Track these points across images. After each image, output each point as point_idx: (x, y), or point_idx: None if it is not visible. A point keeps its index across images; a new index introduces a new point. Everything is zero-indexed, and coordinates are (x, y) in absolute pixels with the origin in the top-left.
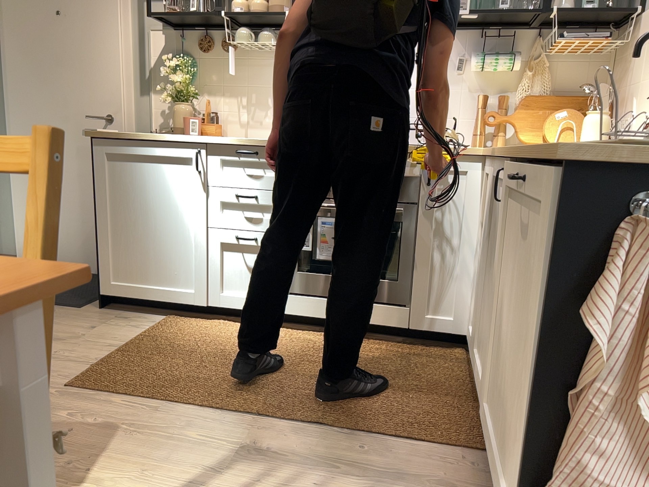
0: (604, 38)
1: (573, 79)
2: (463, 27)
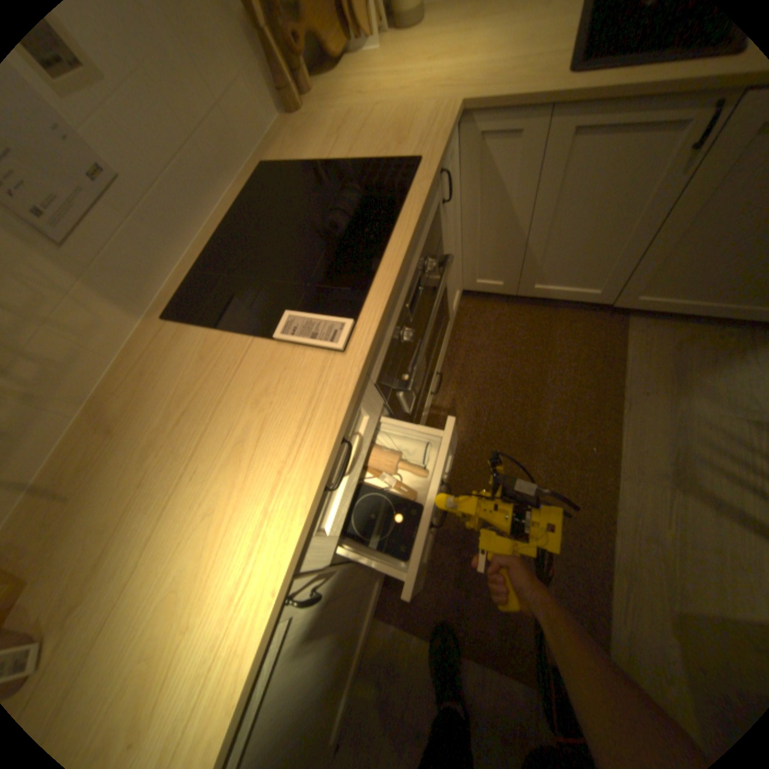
0: None
1: None
2: None
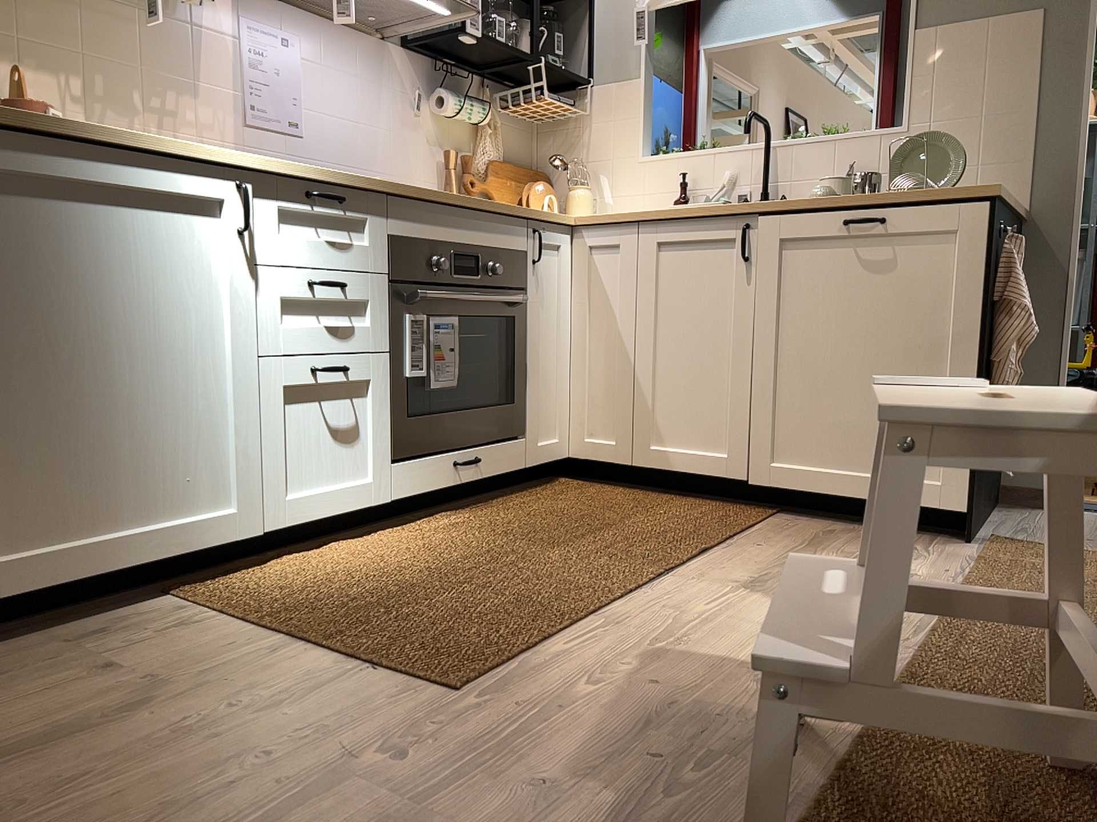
0: (571, 105)
1: (512, 147)
2: (419, 51)
